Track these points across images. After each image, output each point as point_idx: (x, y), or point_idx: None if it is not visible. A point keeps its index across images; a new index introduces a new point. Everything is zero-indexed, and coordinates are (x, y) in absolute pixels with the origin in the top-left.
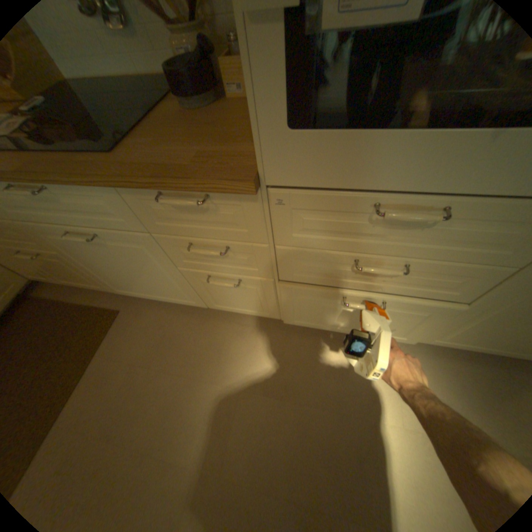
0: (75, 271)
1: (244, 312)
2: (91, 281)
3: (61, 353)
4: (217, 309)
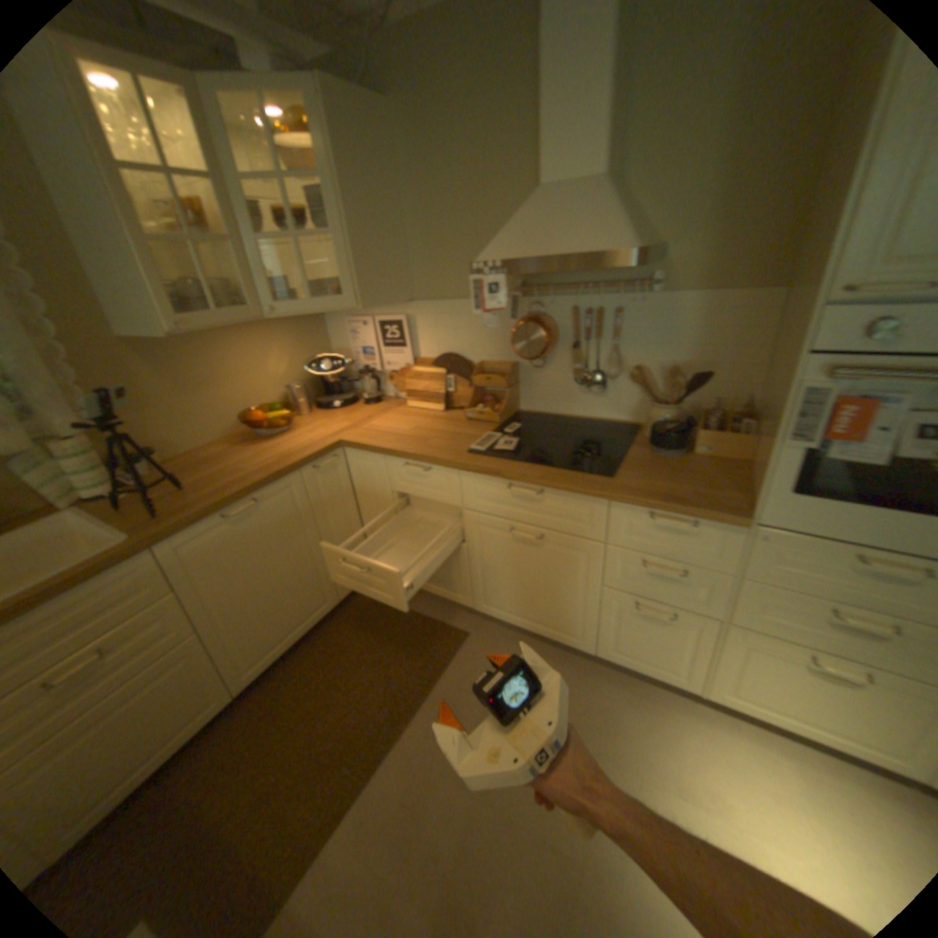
0: (460, 571)
1: (650, 673)
2: (462, 587)
3: (403, 665)
4: (609, 662)
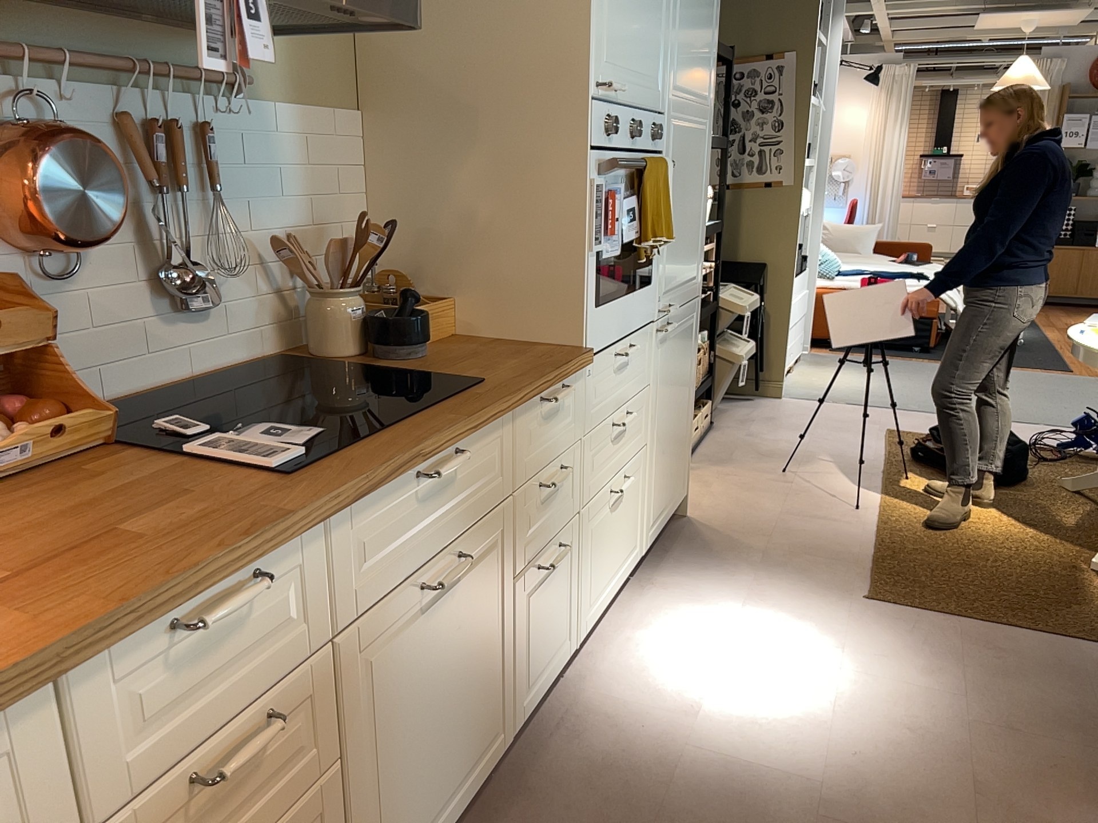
0: None
1: (548, 677)
2: None
3: None
4: (520, 725)
